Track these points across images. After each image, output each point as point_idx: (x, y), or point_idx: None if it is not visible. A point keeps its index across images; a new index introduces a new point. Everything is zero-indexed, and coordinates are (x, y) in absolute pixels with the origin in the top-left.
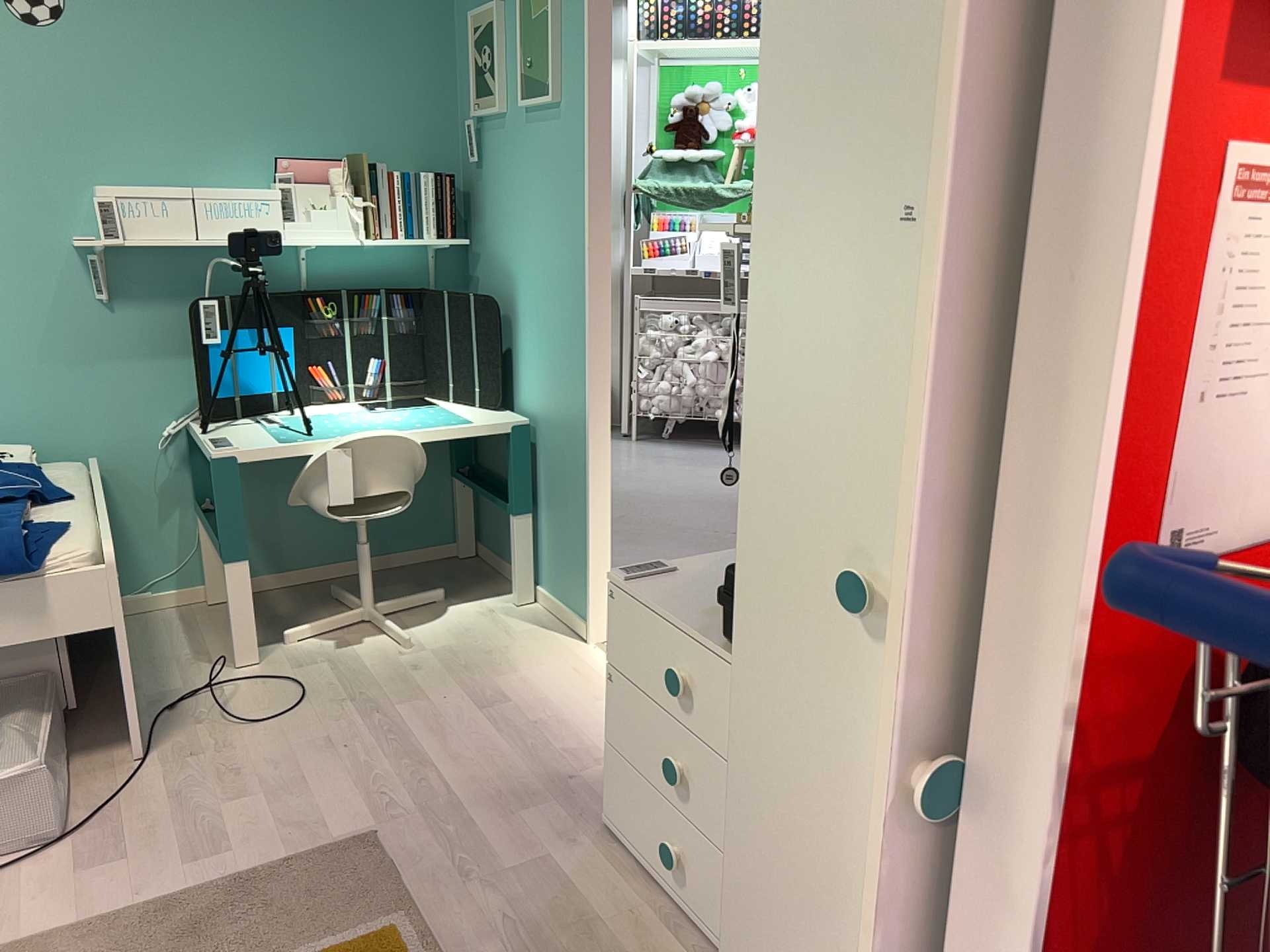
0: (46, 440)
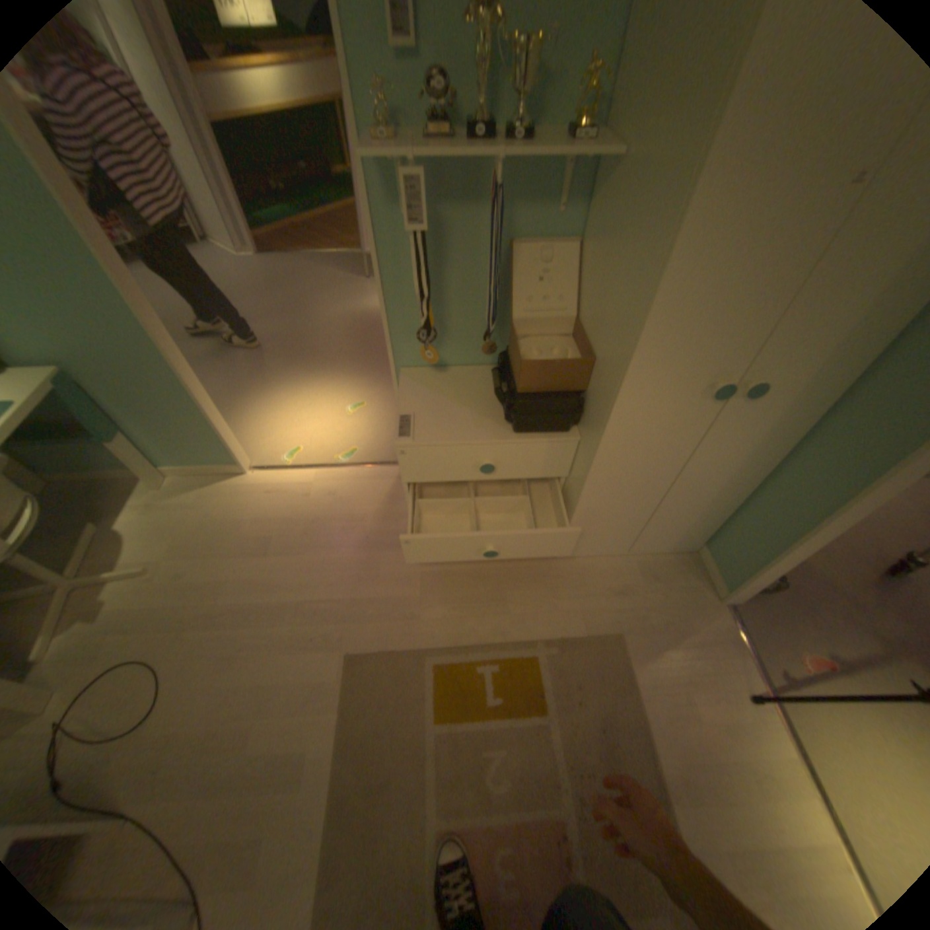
0: None
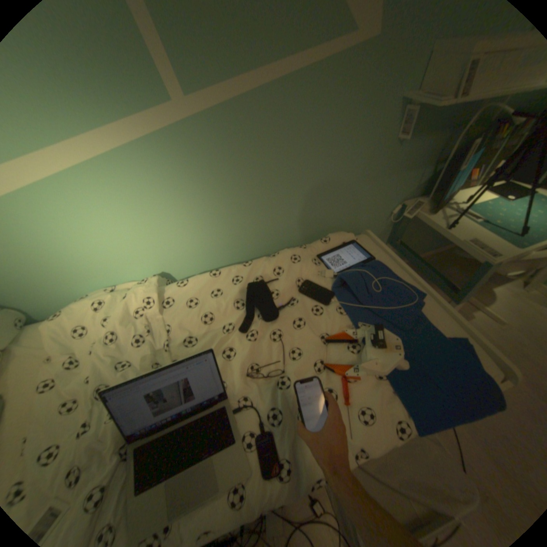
0: (346, 220)
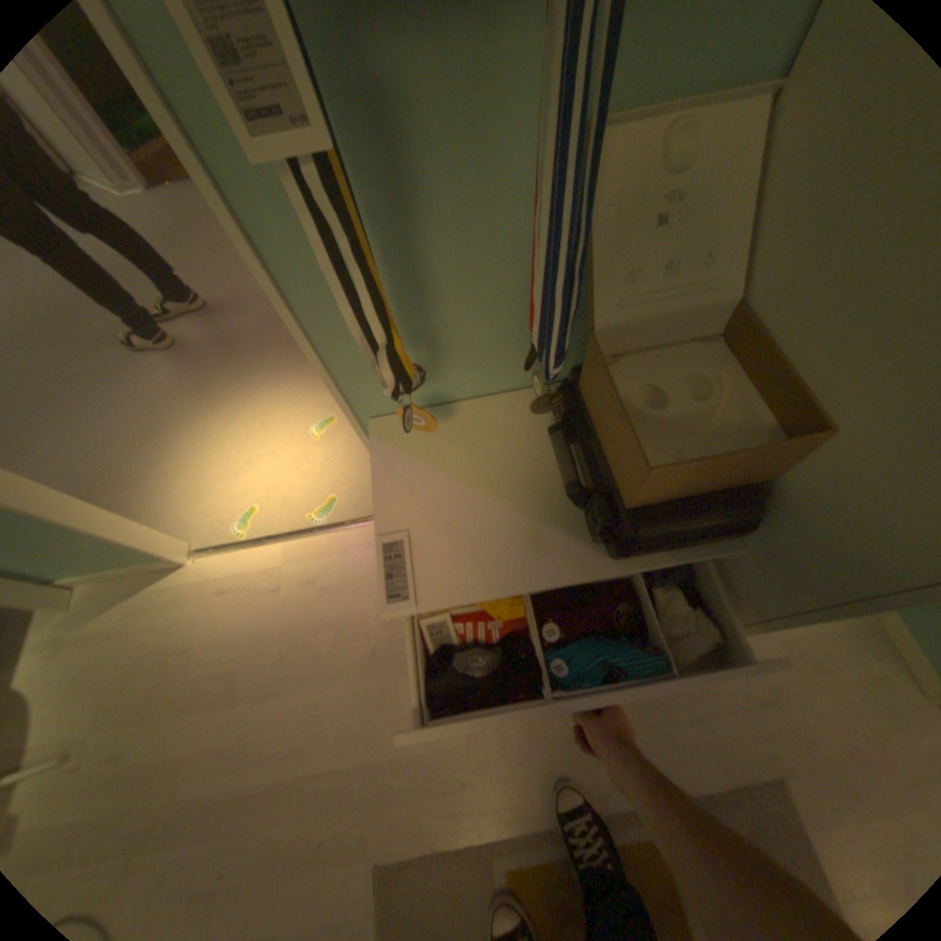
0: None
